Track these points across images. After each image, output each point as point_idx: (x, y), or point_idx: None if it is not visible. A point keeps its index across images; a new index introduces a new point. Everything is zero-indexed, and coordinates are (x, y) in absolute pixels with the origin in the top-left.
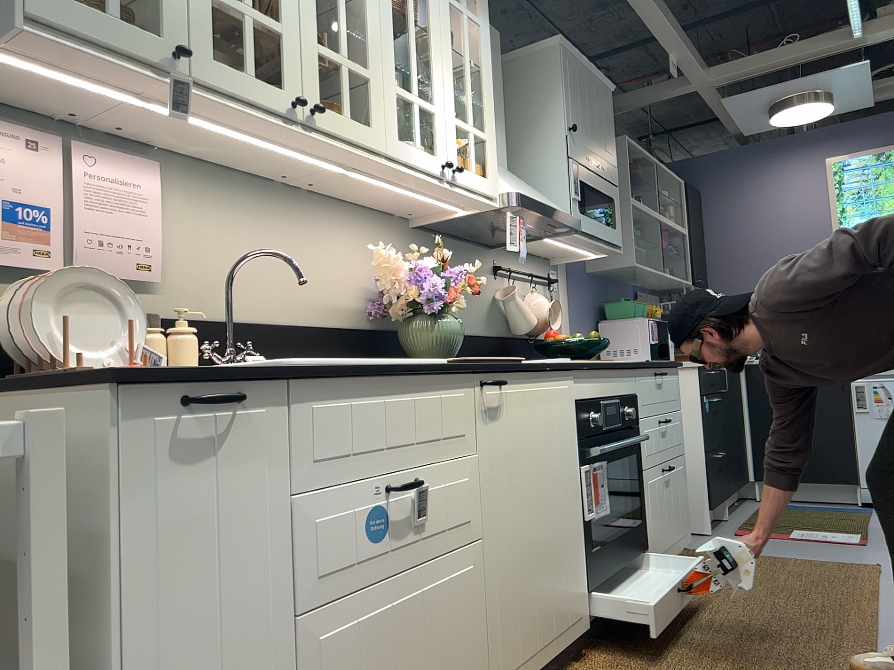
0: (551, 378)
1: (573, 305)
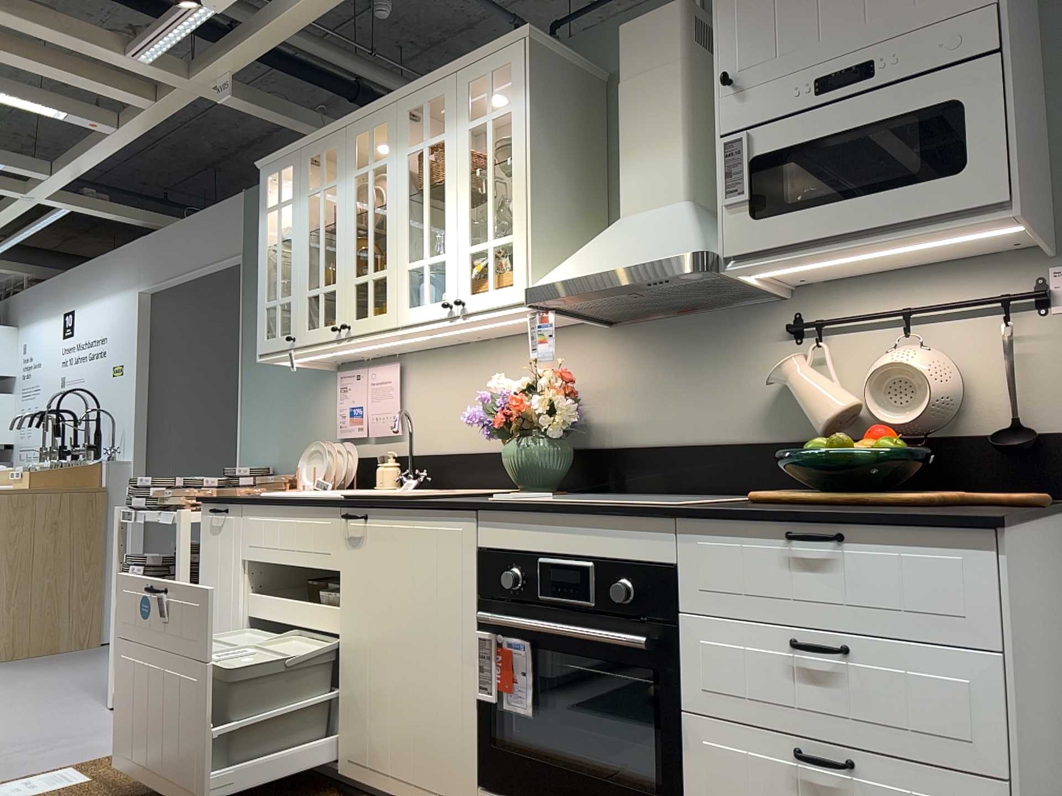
0: (430, 517)
1: None
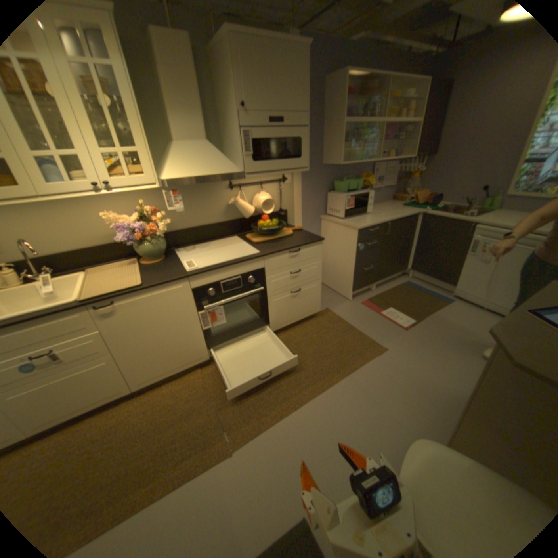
0: (162, 287)
1: (304, 187)
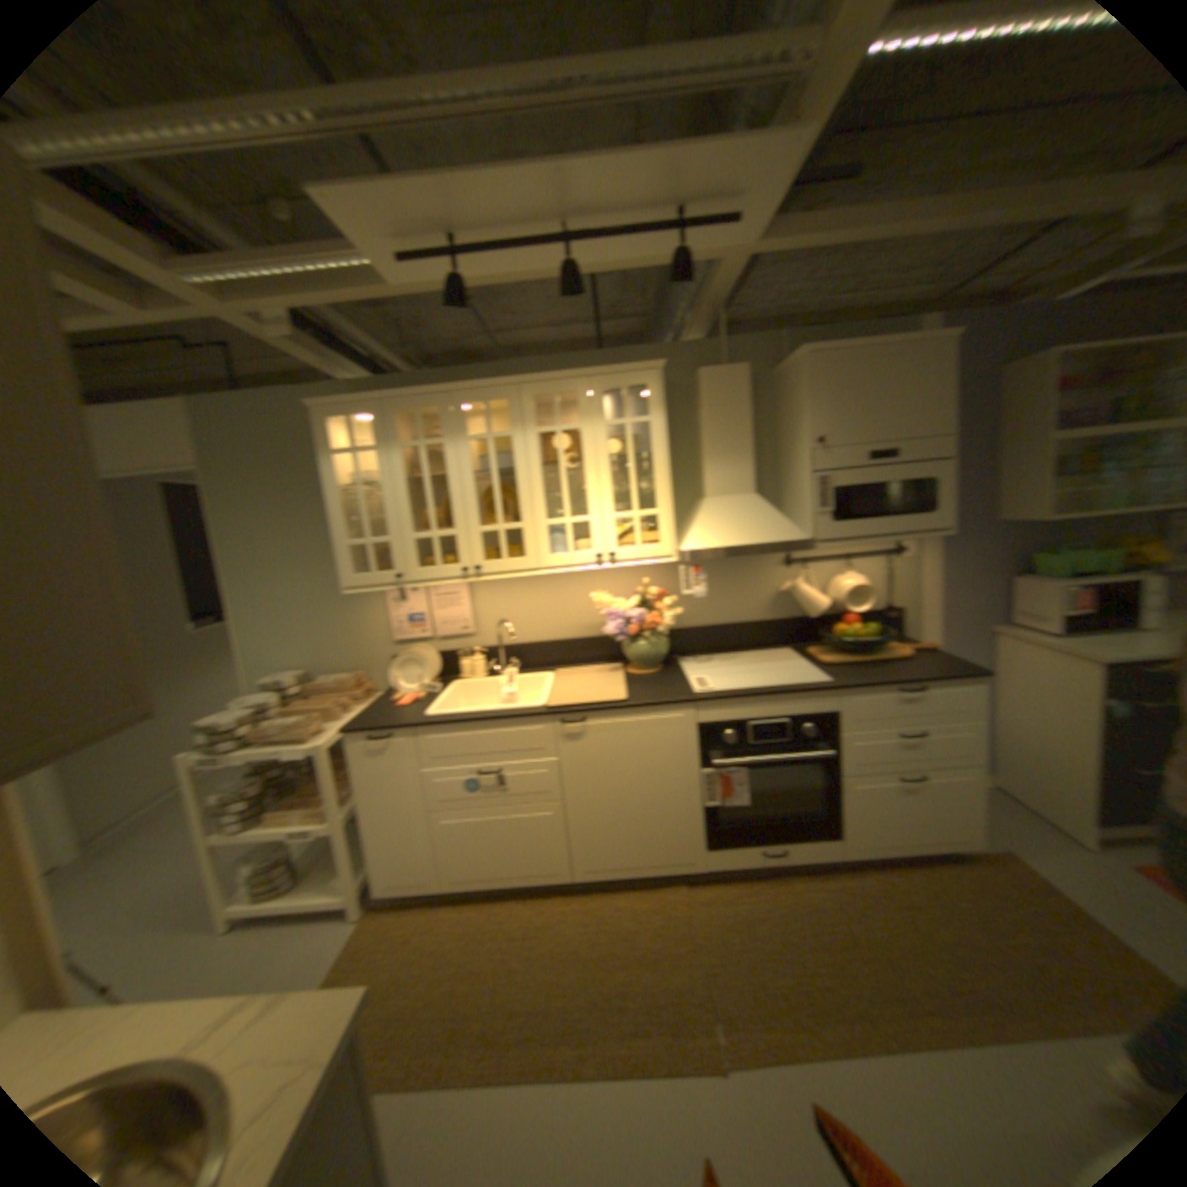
0: (656, 711)
1: (950, 565)
